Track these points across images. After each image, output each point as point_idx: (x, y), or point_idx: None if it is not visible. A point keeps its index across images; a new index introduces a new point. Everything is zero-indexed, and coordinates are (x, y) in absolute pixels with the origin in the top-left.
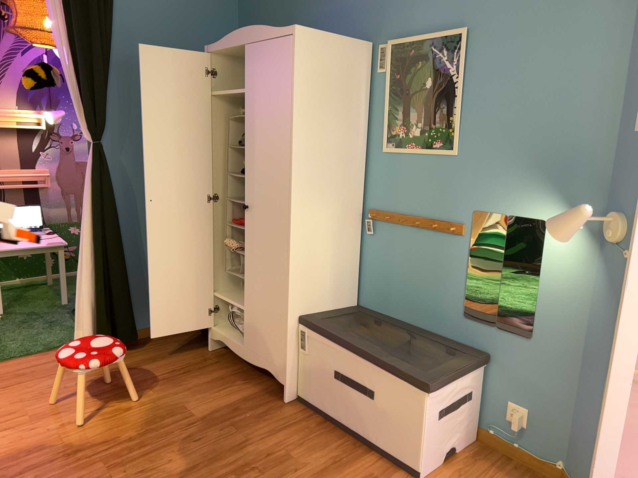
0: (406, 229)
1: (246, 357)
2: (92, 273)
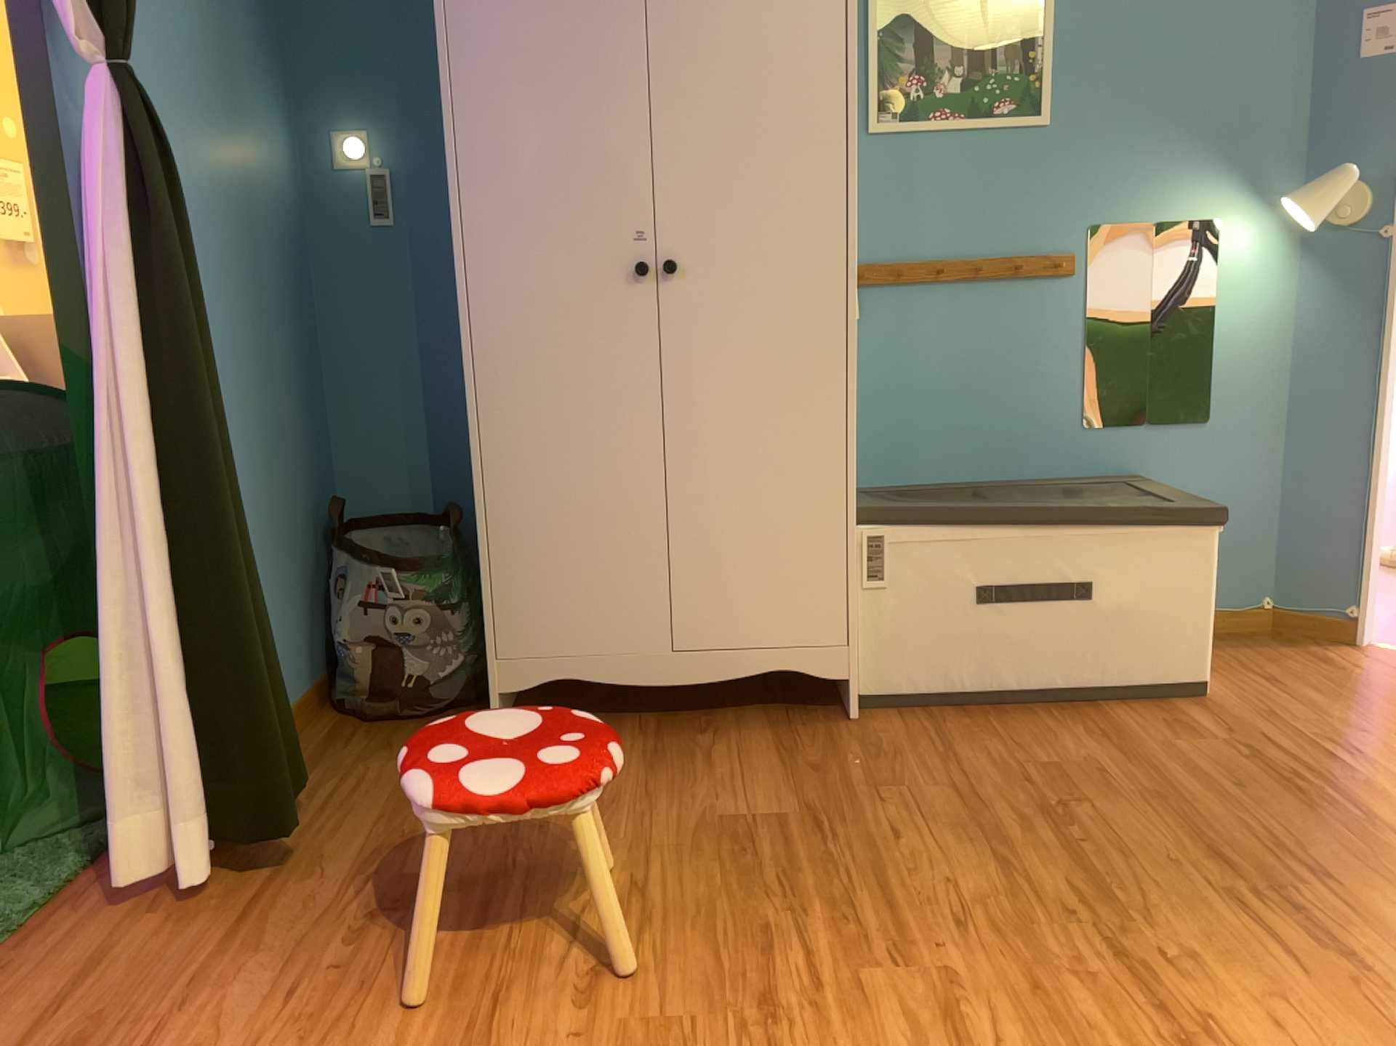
0: (940, 291)
1: (683, 673)
2: (155, 576)
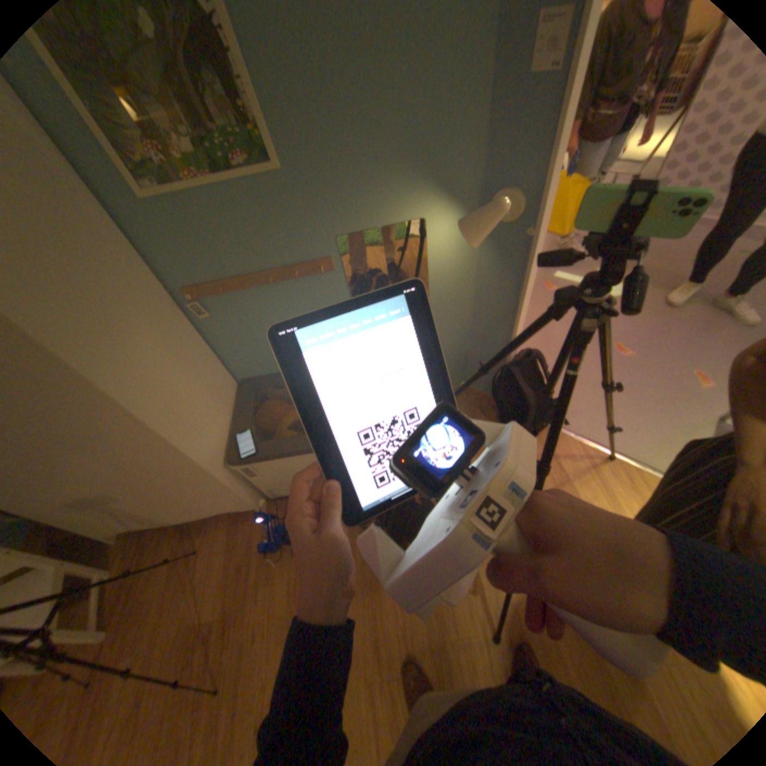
0: (255, 292)
1: (181, 521)
2: None
